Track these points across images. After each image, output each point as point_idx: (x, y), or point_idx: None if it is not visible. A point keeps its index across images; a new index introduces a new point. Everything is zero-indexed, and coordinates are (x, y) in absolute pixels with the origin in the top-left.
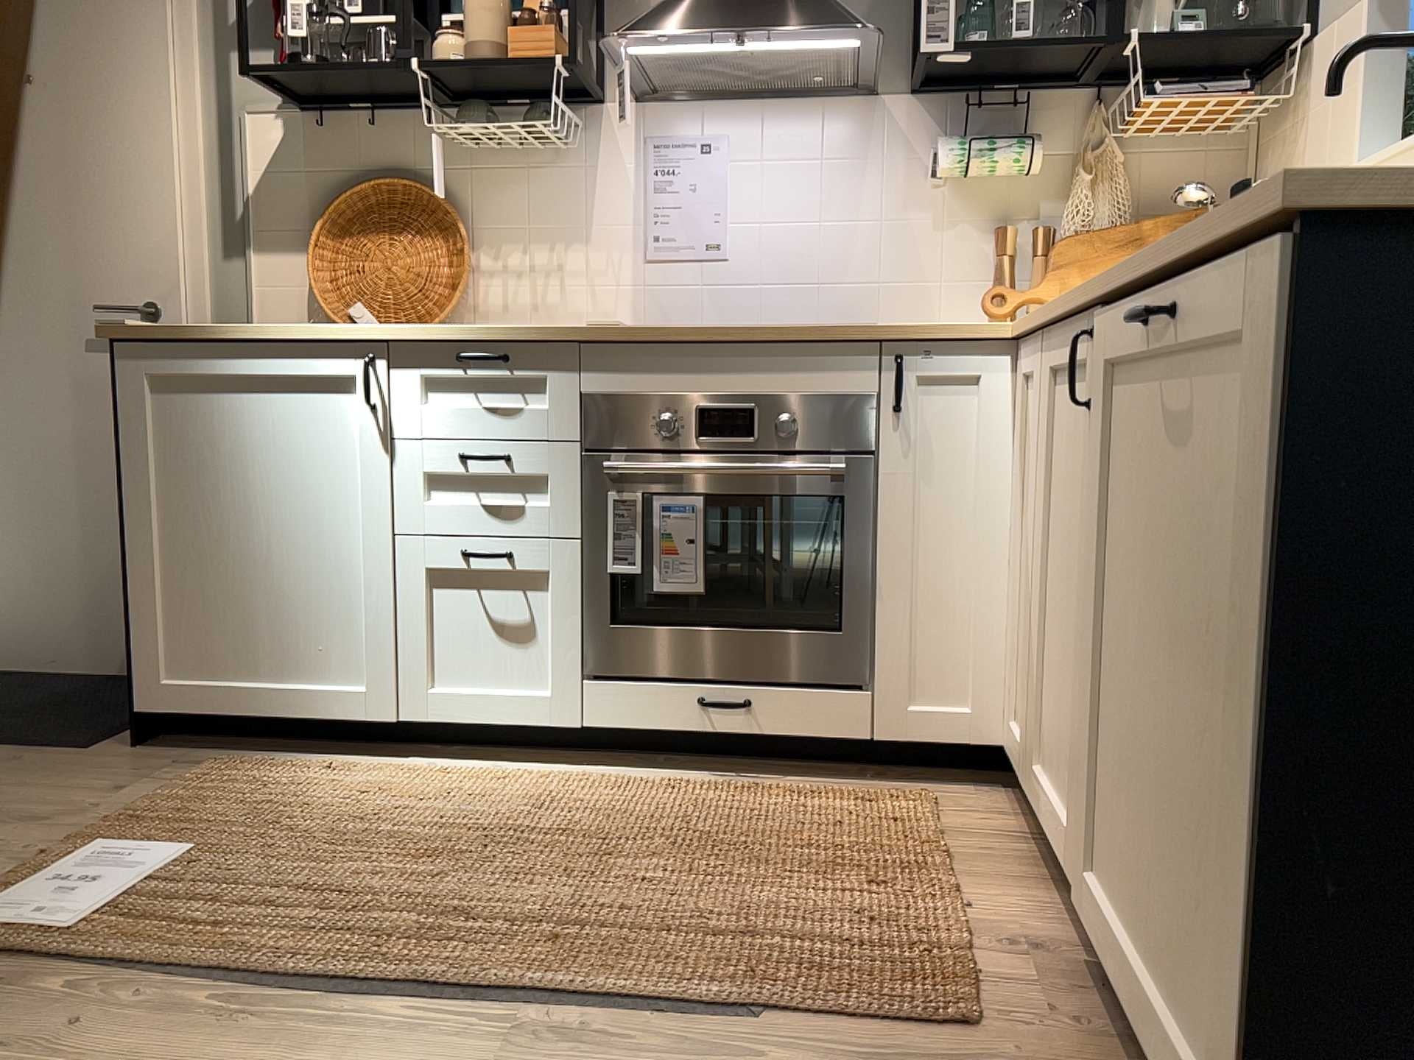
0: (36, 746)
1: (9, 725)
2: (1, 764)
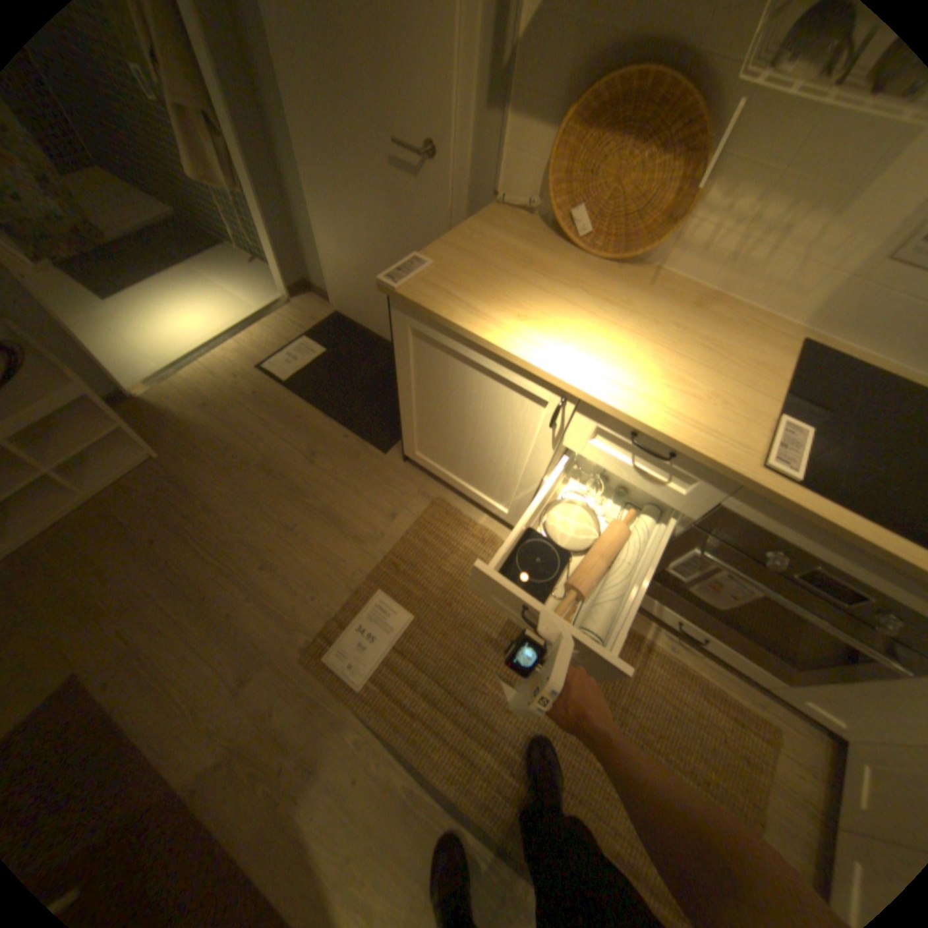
0: (366, 441)
1: (358, 408)
2: (351, 457)
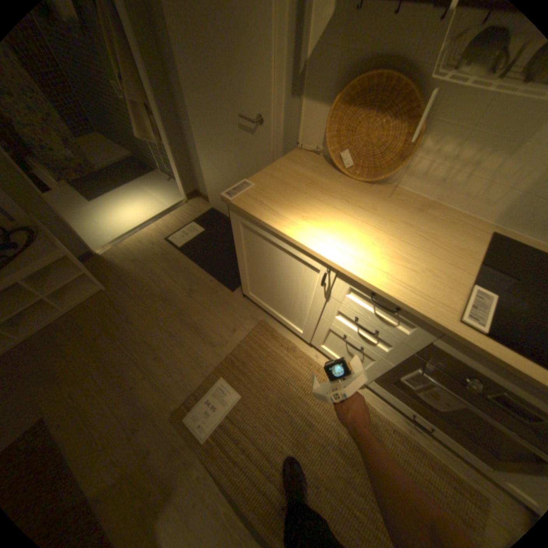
0: (222, 283)
1: (219, 263)
2: (213, 293)
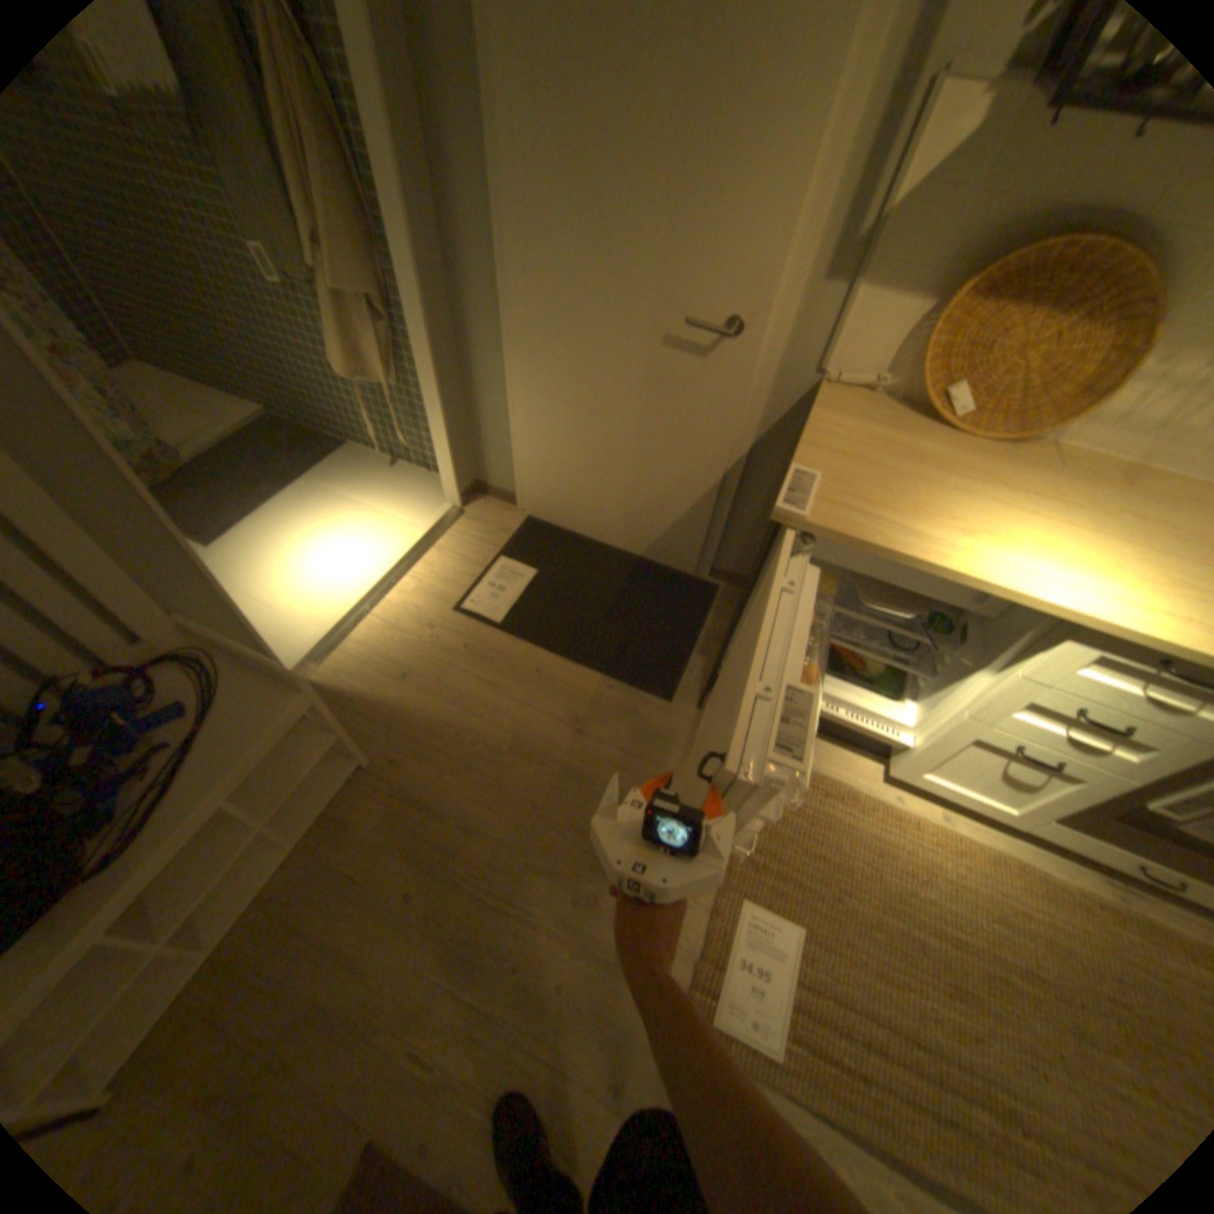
0: (639, 688)
1: (610, 644)
2: (629, 715)
